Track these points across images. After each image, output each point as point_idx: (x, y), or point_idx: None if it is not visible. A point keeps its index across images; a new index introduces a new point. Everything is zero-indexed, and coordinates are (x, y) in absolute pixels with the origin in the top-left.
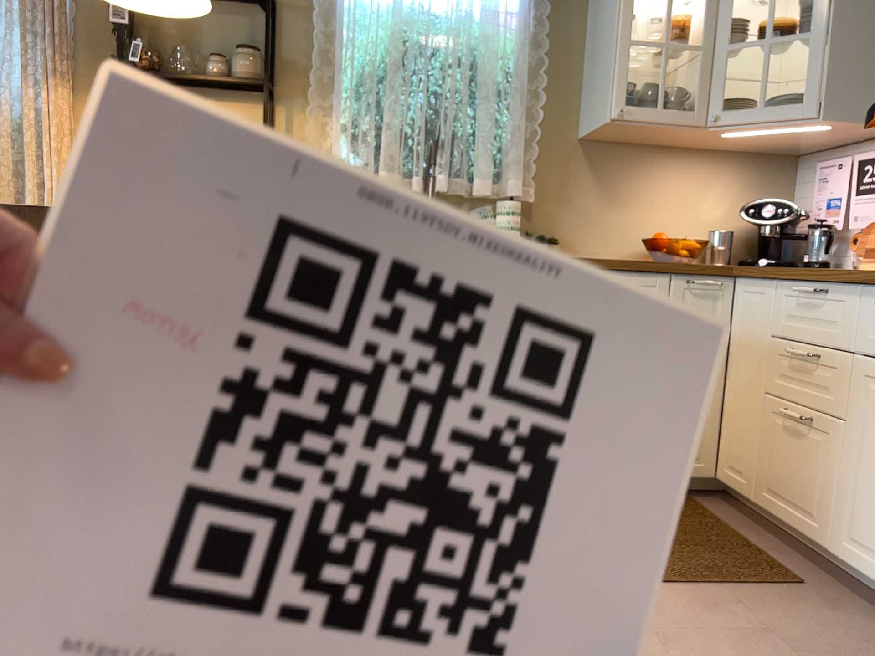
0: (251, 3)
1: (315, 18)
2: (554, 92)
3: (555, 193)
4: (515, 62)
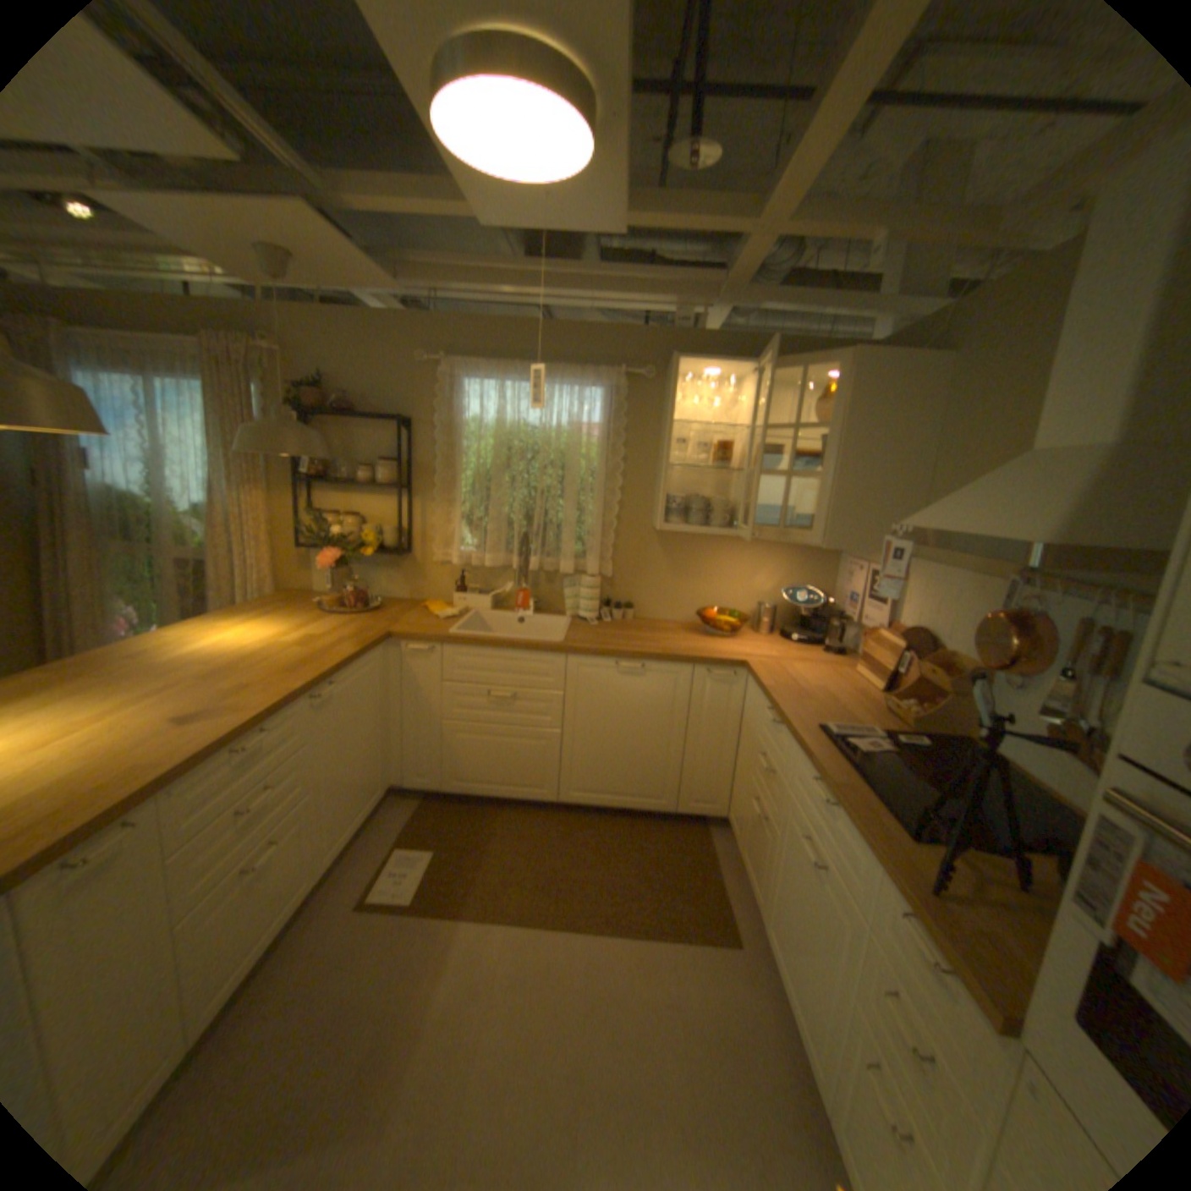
0: (391, 419)
1: (436, 434)
2: (631, 488)
3: (631, 568)
4: (596, 466)
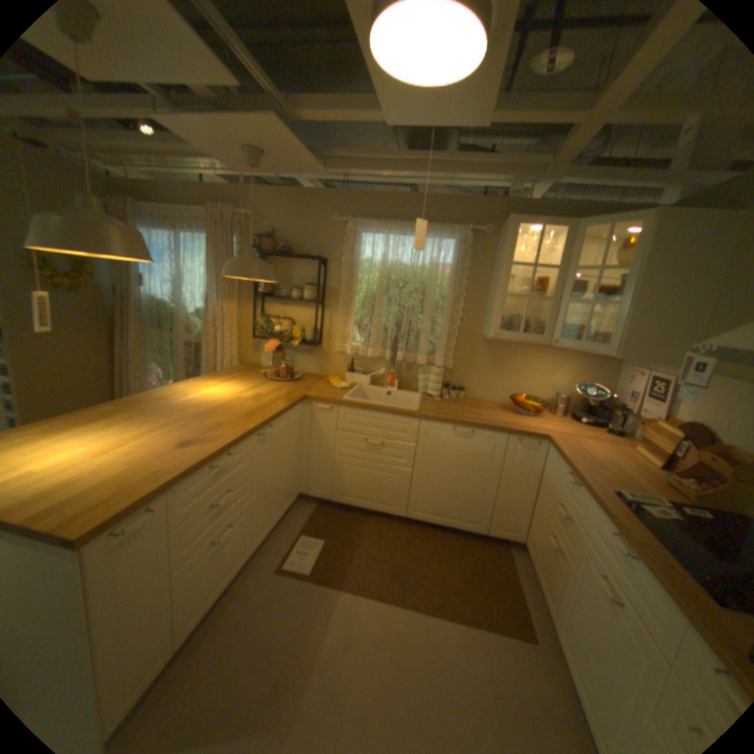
0: (314, 259)
1: (341, 269)
2: (469, 308)
3: (465, 363)
4: (446, 293)
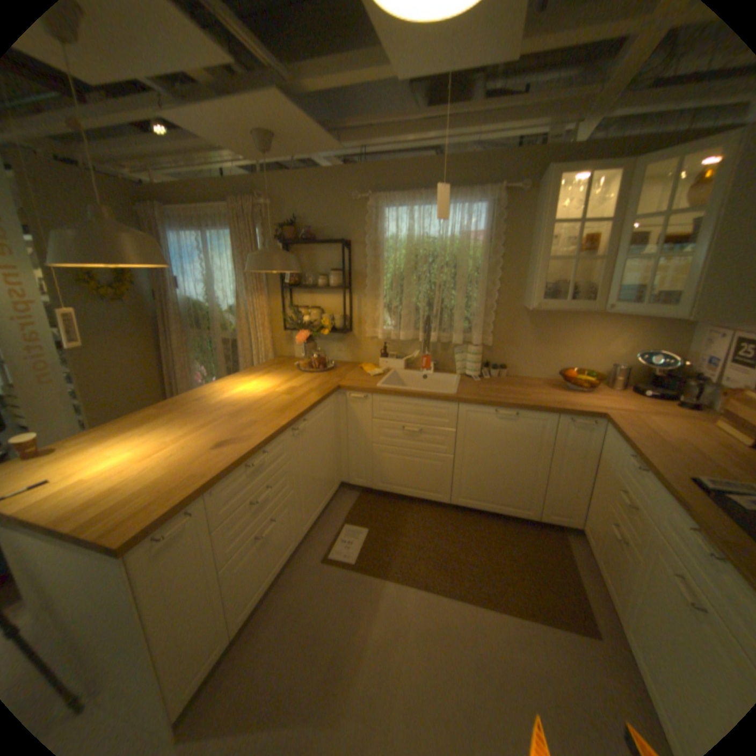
0: (337, 243)
1: (366, 250)
2: (507, 278)
3: (506, 339)
4: (480, 264)
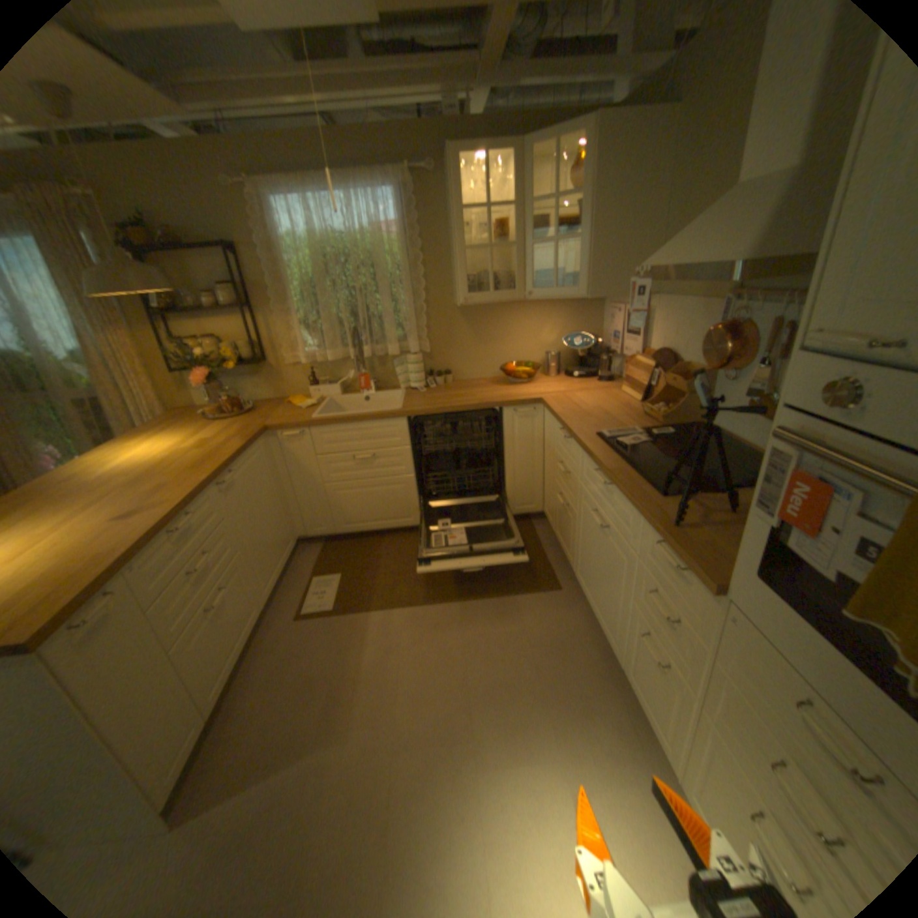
0: (216, 246)
1: (258, 254)
2: (432, 275)
3: (444, 342)
4: (400, 260)
